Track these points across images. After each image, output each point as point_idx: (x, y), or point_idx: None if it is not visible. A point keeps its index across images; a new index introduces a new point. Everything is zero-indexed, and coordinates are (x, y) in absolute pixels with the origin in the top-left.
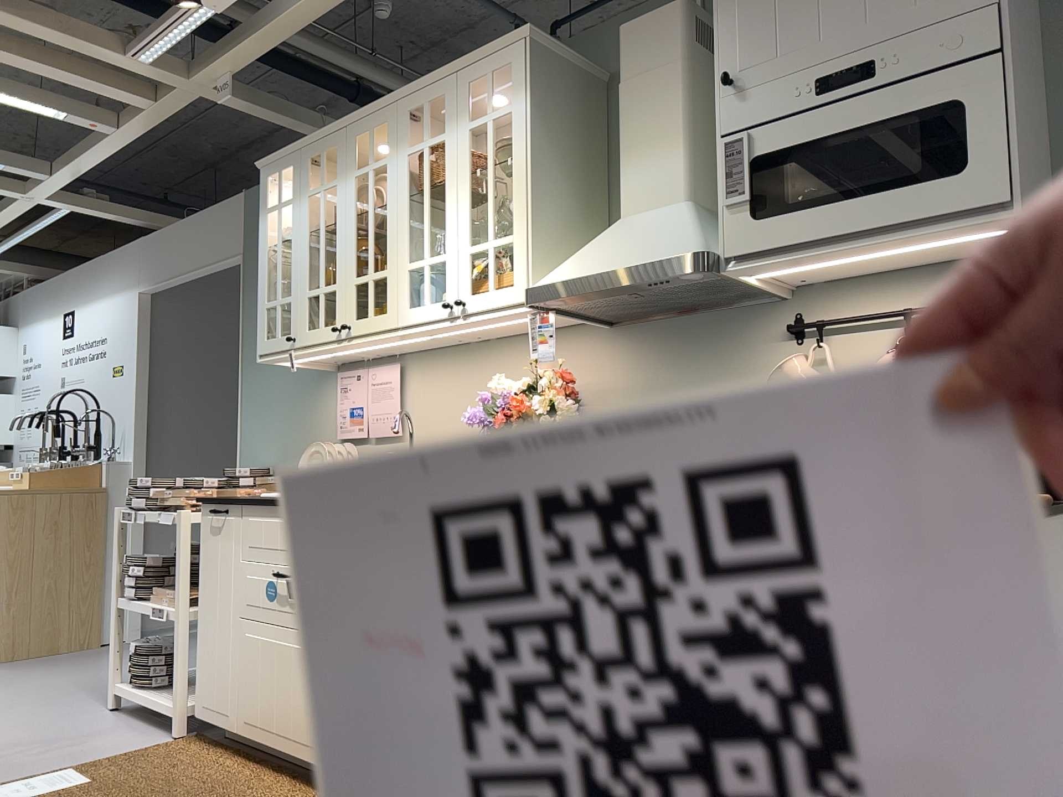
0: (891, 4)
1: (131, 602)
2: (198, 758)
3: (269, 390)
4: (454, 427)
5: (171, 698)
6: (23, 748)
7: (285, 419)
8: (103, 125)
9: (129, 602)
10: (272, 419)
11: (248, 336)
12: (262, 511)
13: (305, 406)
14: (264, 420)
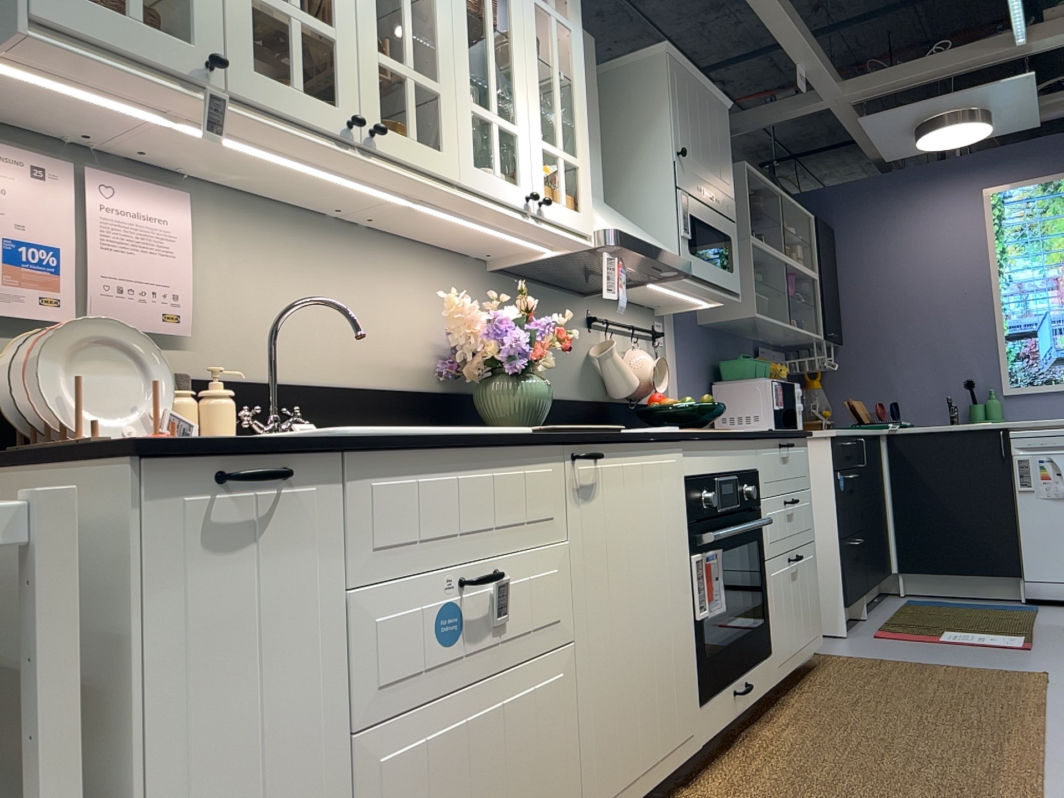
0: (718, 171)
1: None
2: None
3: None
4: (305, 342)
5: None
6: None
7: None
8: None
9: None
10: None
11: None
12: (406, 464)
13: None
14: None
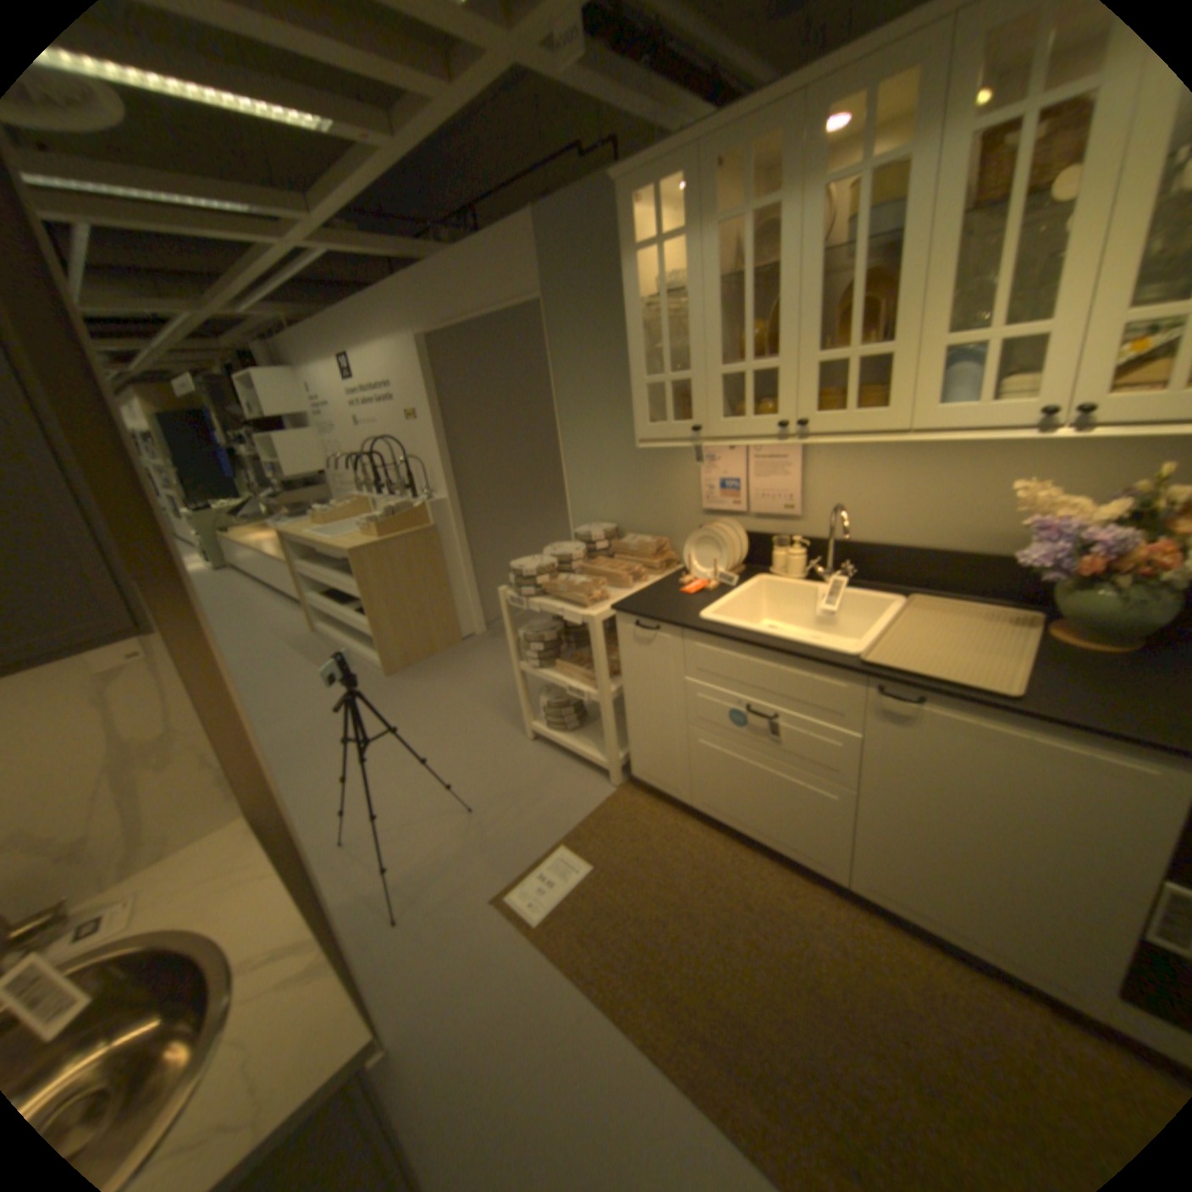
0: None
1: (535, 672)
2: (659, 825)
3: (598, 449)
4: (890, 515)
5: (593, 749)
6: (498, 808)
7: (623, 479)
8: (369, 133)
9: (531, 670)
10: (606, 479)
11: (561, 389)
12: (716, 643)
13: (650, 469)
14: (596, 479)
